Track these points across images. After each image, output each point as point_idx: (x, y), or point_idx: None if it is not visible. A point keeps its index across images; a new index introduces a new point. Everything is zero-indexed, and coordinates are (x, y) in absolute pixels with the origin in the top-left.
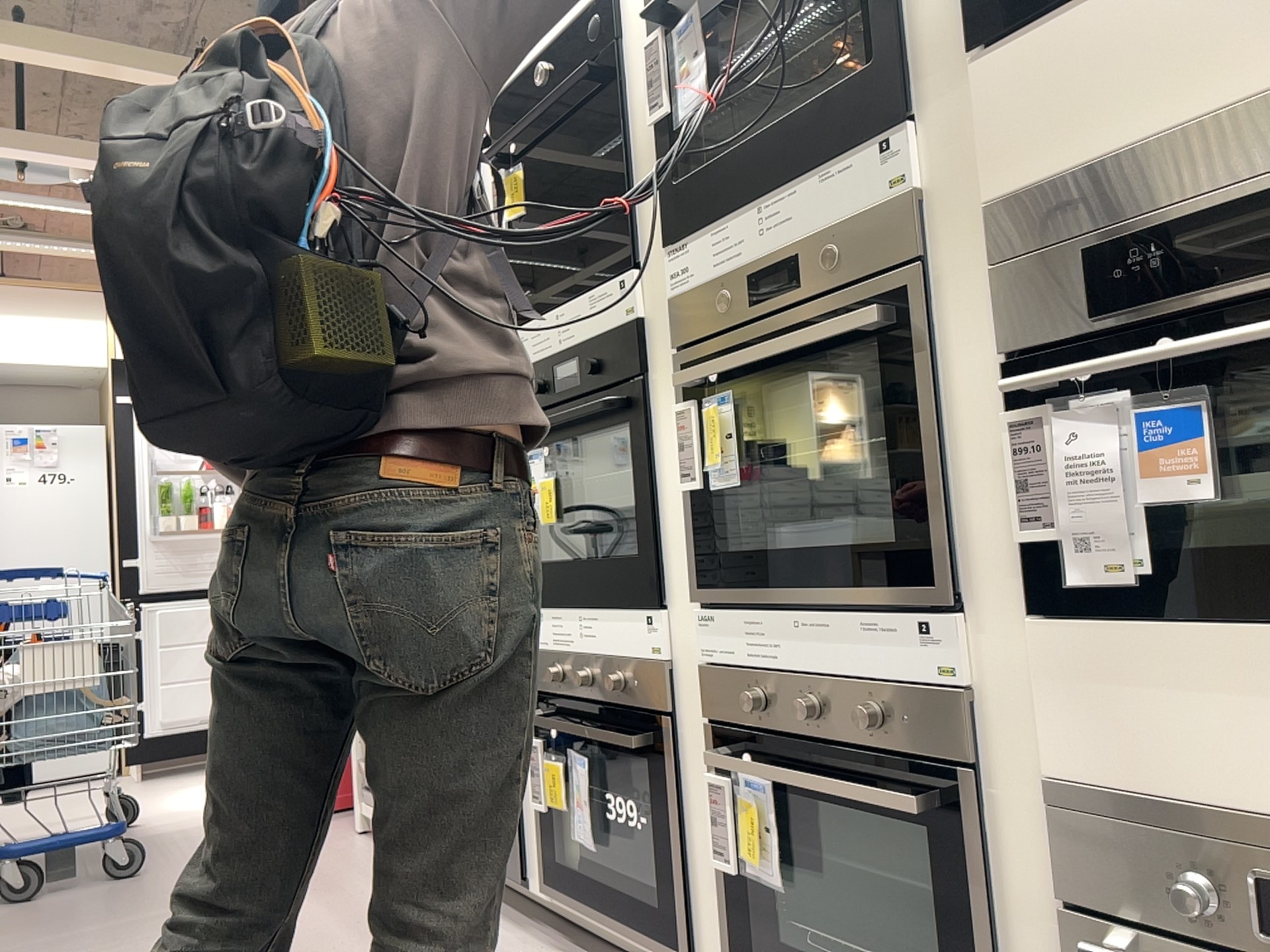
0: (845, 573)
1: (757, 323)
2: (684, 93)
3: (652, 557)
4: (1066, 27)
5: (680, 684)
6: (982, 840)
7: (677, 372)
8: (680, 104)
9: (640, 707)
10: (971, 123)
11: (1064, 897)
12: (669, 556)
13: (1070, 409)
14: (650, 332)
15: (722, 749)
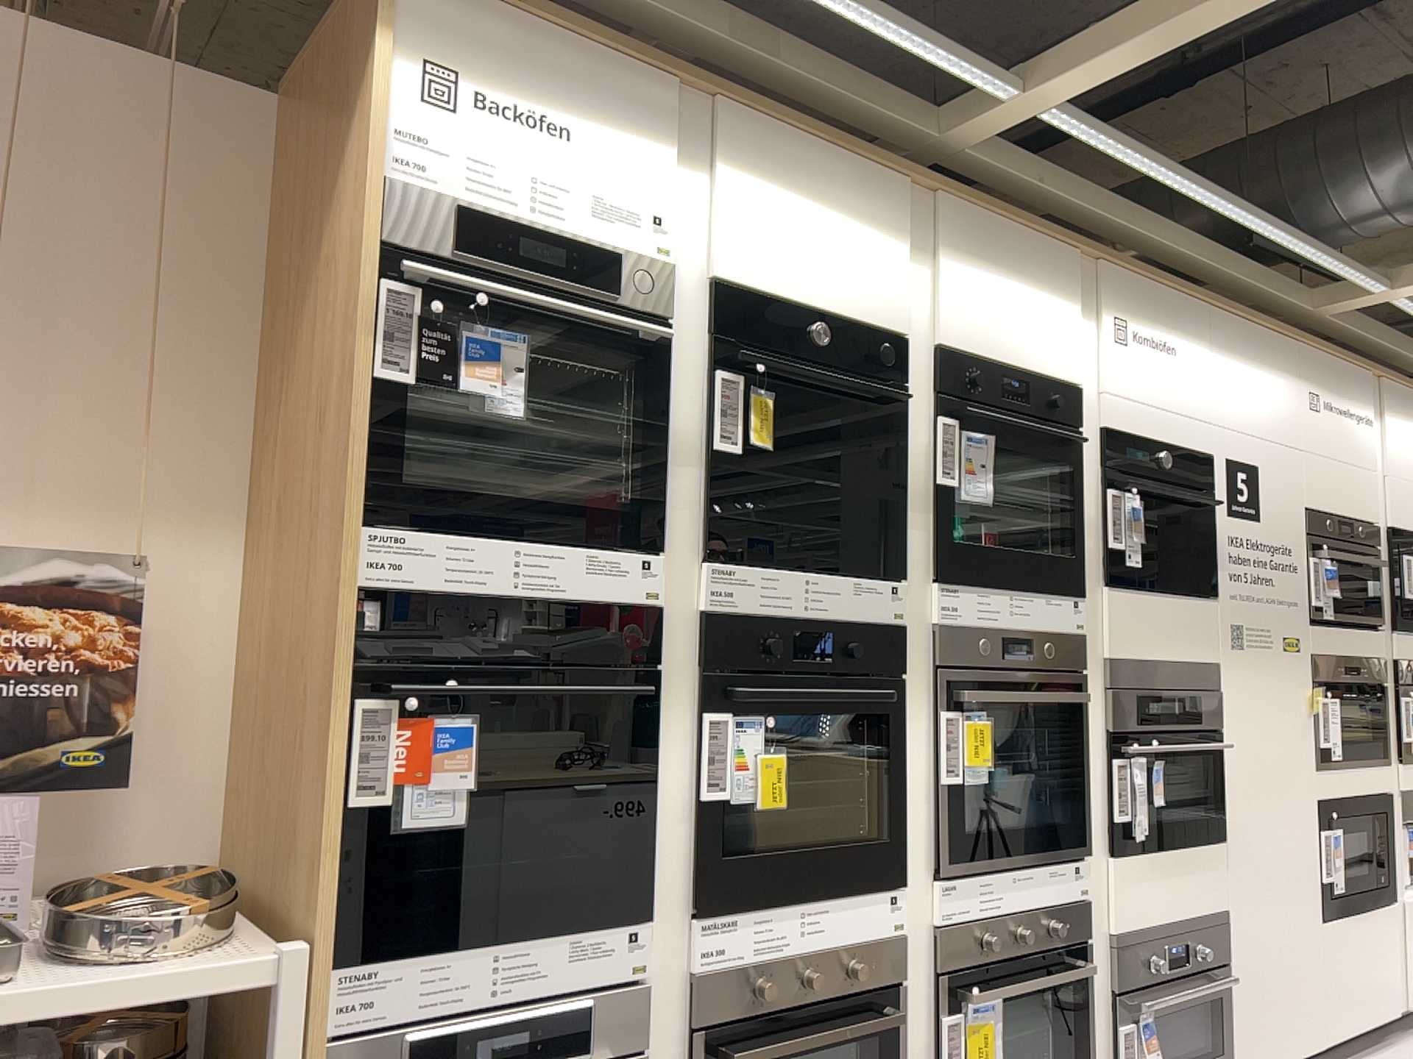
0: (1043, 841)
1: (989, 668)
2: (968, 482)
3: (902, 839)
4: (1136, 600)
5: (906, 950)
6: (1088, 977)
7: (936, 684)
8: (955, 483)
9: (874, 984)
10: (1099, 614)
11: (1117, 988)
12: (906, 837)
13: (1130, 761)
14: (907, 641)
15: (953, 990)
